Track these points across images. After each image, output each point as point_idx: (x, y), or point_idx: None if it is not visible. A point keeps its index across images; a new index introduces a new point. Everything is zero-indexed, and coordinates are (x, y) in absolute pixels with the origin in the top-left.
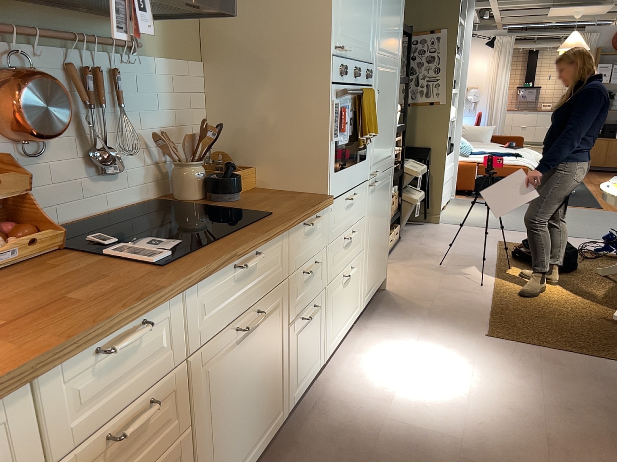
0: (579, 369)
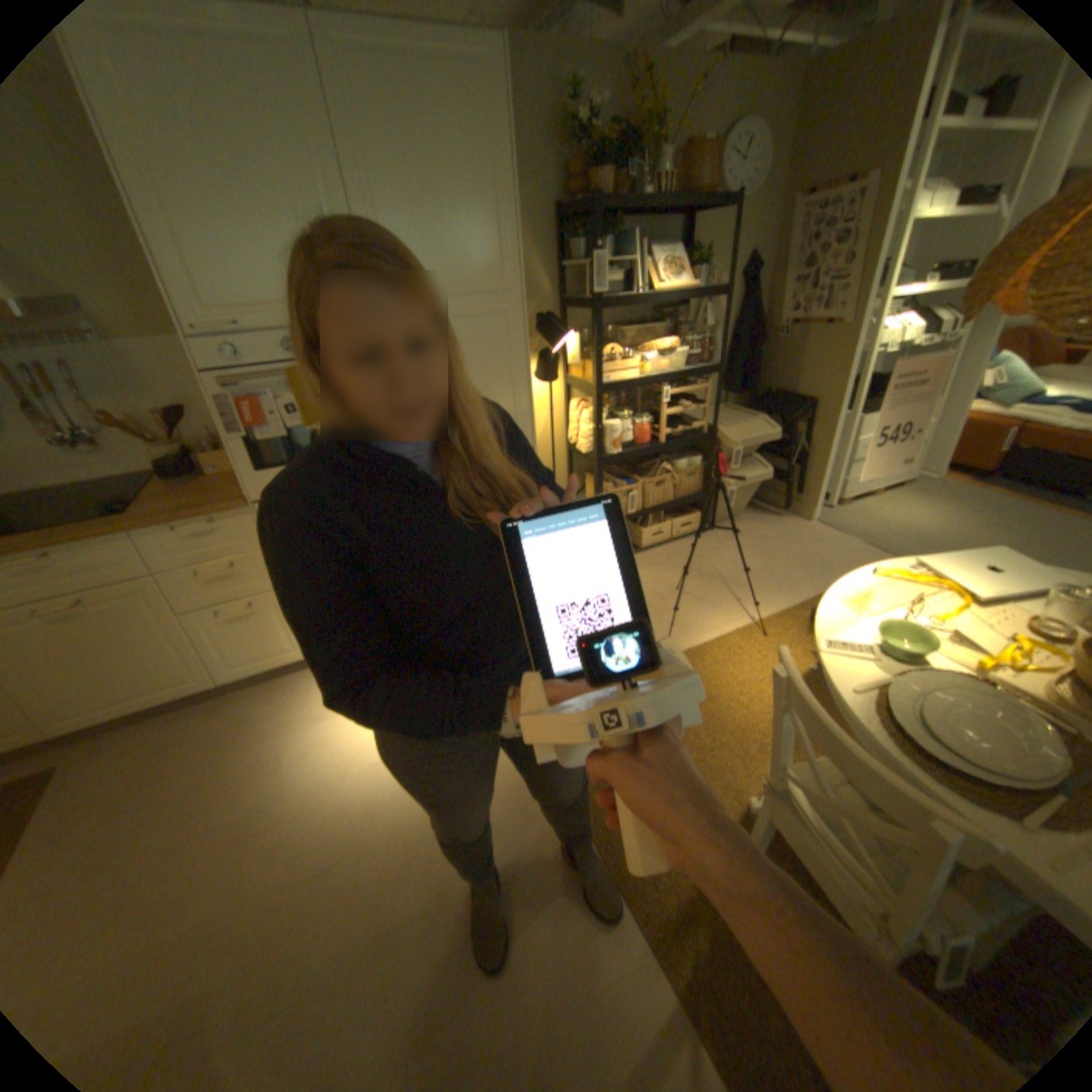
0: (534, 833)
